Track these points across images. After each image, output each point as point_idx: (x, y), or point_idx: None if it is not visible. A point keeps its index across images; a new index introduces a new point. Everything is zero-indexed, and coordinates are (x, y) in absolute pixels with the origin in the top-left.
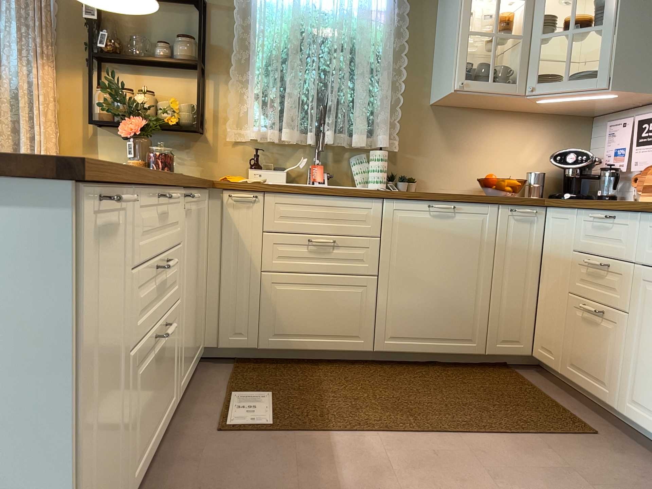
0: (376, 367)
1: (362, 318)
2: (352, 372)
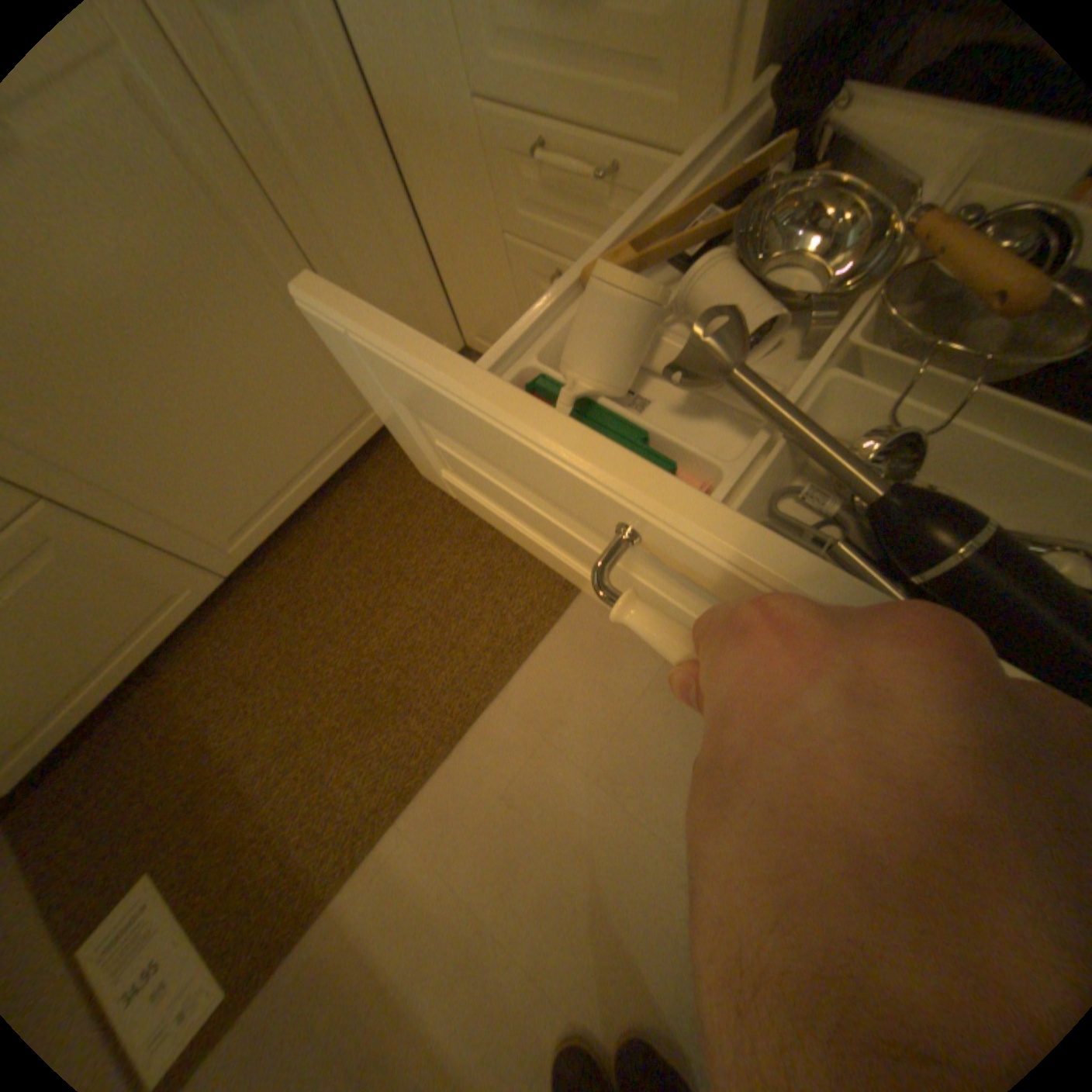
0: (250, 578)
1: (129, 579)
2: (227, 639)
